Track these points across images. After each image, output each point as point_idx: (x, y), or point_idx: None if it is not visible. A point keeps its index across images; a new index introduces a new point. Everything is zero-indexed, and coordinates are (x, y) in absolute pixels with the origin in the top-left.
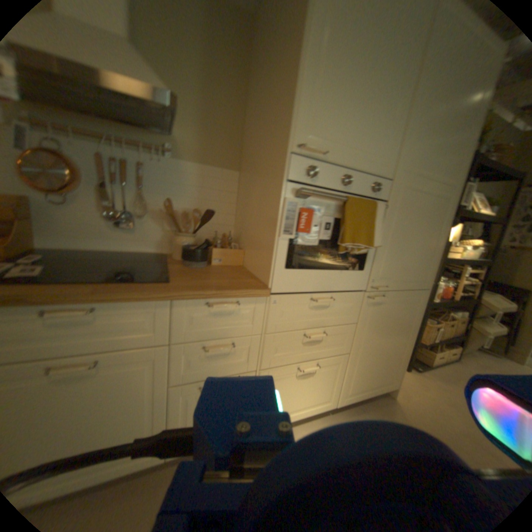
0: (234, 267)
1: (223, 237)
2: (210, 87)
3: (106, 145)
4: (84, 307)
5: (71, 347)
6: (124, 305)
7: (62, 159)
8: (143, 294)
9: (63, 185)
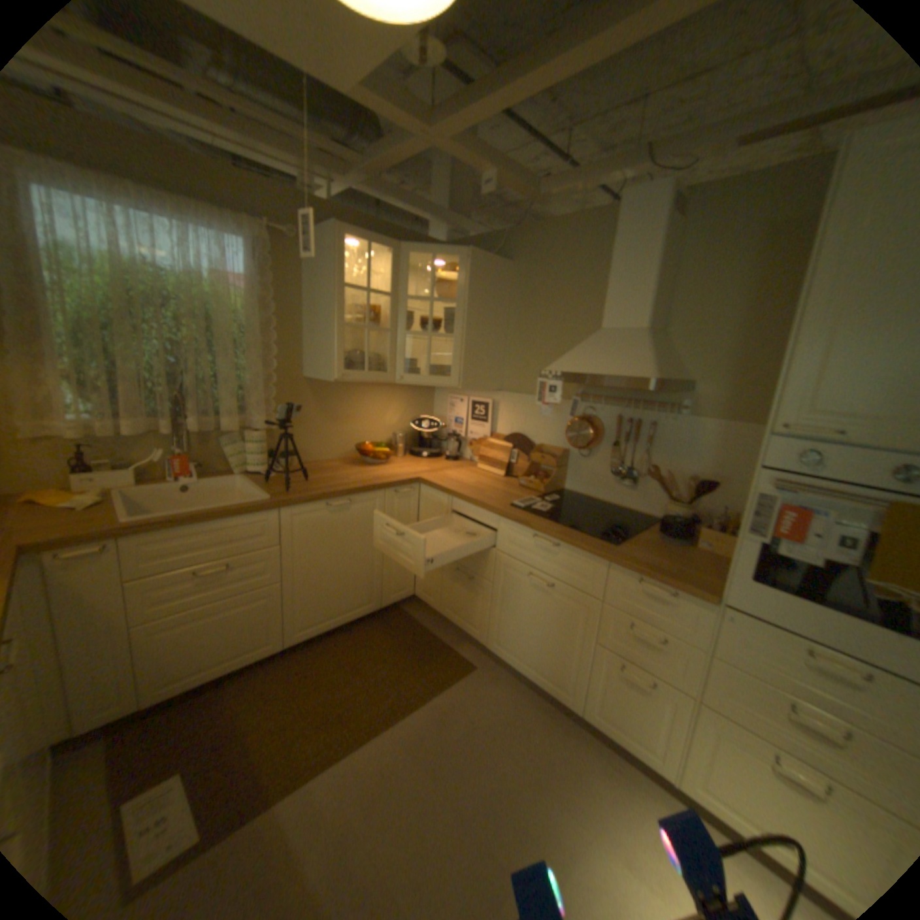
0: (725, 560)
1: (729, 517)
2: (752, 327)
3: (625, 408)
4: (553, 541)
5: (542, 566)
6: (575, 551)
7: (588, 425)
8: (586, 547)
9: (584, 445)
